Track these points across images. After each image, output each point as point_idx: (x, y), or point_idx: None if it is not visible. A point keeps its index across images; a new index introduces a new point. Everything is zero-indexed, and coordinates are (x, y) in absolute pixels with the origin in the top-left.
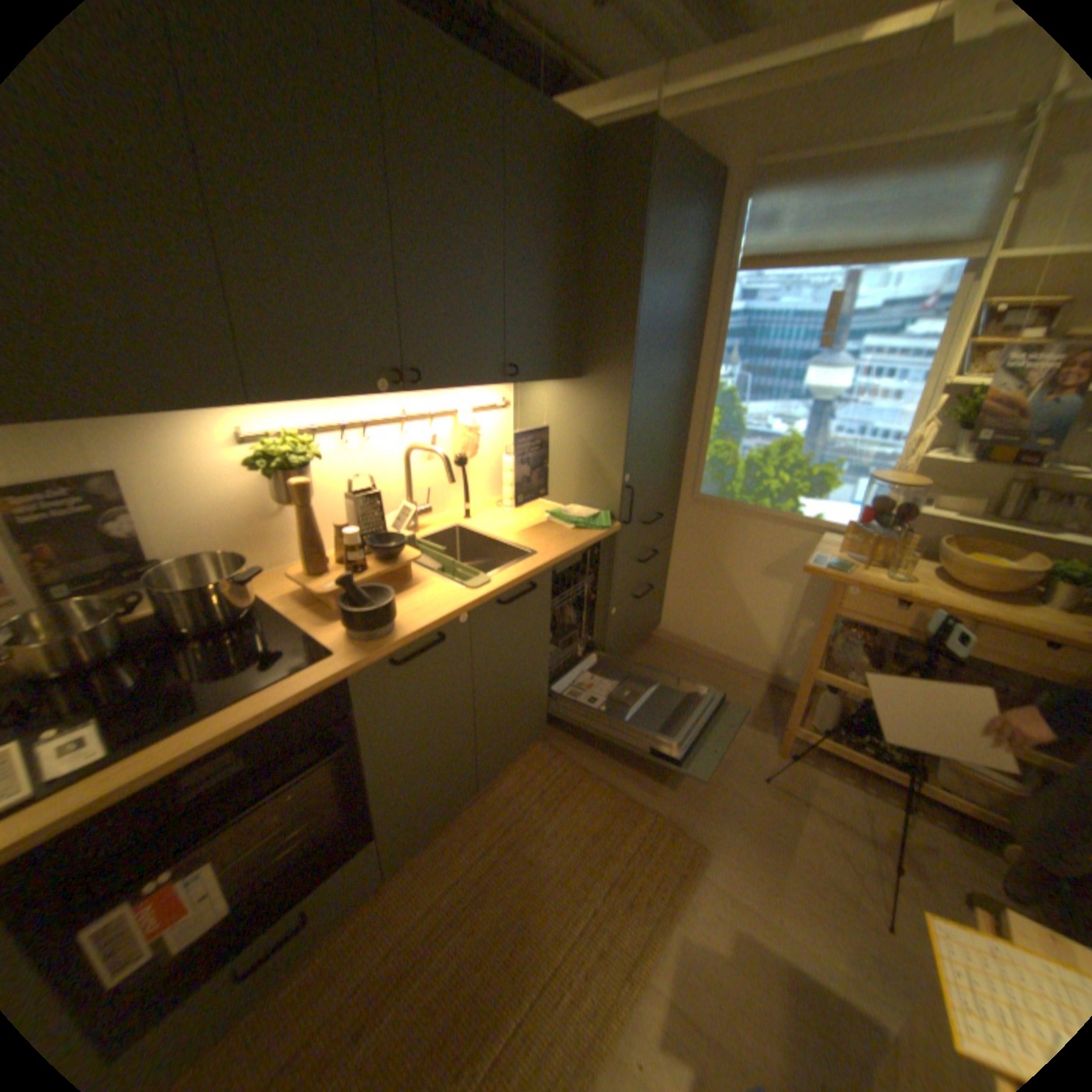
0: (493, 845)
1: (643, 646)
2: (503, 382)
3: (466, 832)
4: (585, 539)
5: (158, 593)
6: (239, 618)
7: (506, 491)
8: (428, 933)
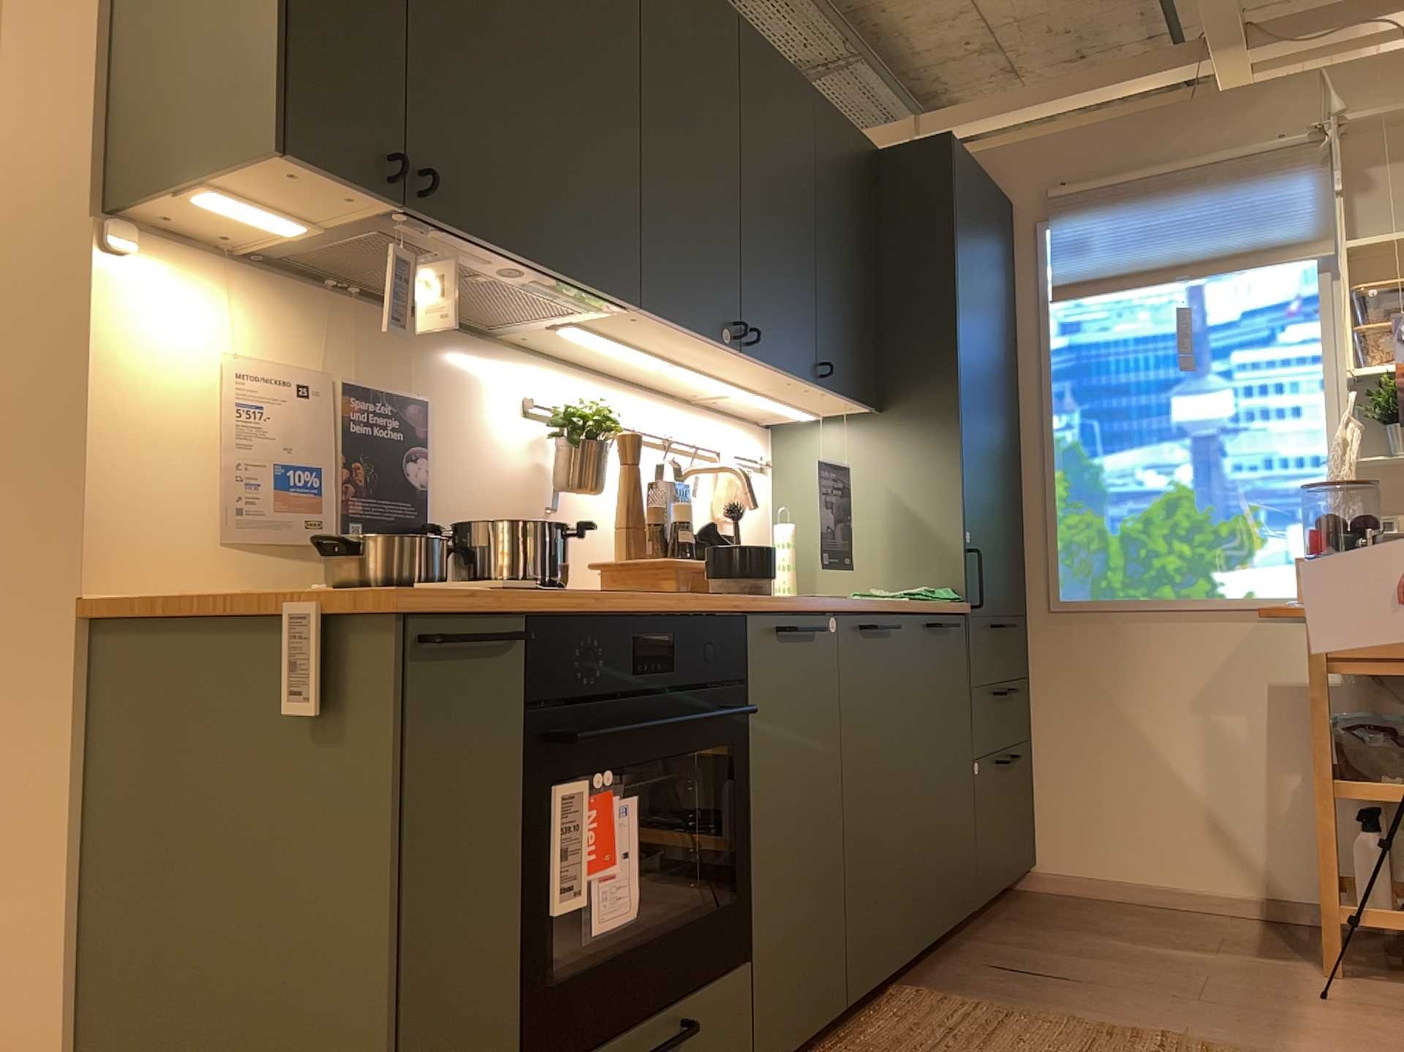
0: None
1: (1020, 900)
2: (807, 390)
3: None
4: (936, 606)
5: (480, 536)
6: None
7: (786, 577)
8: None
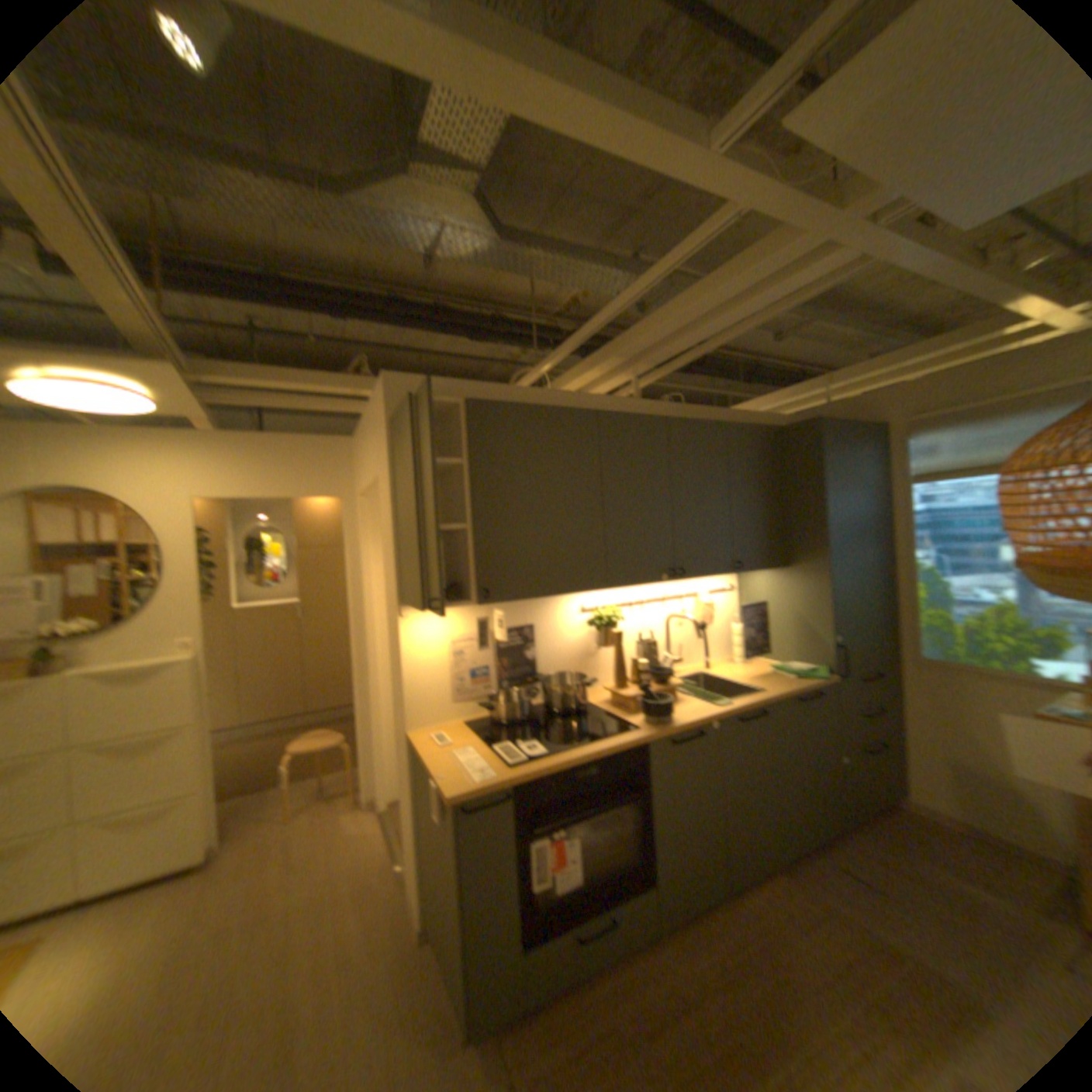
0: (749, 946)
1: (893, 818)
2: (732, 573)
3: (724, 930)
4: (808, 686)
5: (549, 689)
6: (582, 710)
7: (737, 651)
8: (700, 991)
